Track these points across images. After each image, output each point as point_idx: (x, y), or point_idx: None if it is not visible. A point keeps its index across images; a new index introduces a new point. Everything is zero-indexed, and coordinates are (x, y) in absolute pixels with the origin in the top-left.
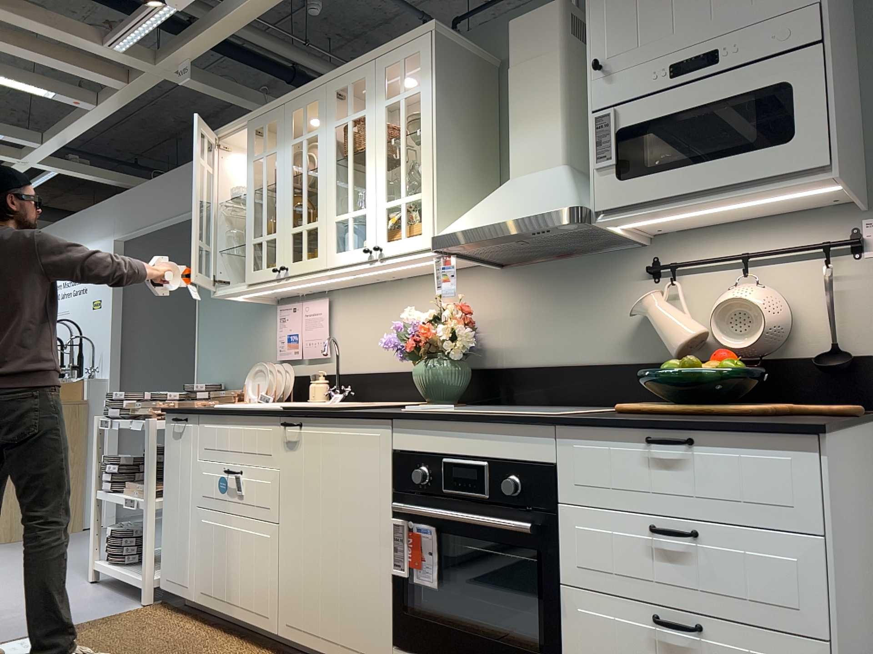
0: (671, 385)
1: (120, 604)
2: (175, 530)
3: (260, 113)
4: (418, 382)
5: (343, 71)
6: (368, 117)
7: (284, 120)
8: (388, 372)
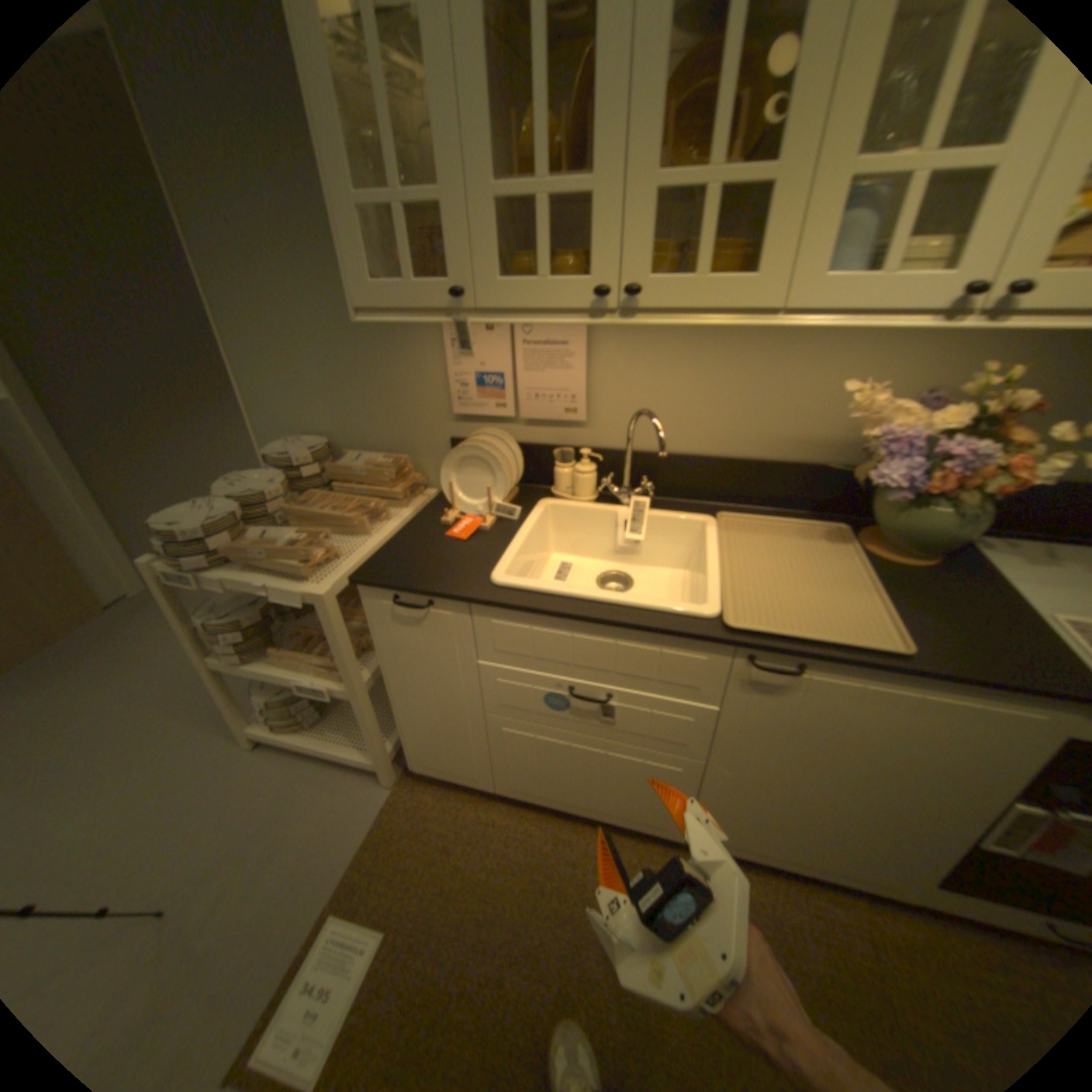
0: None
1: (347, 793)
2: (433, 728)
3: None
4: (911, 529)
5: None
6: None
7: None
8: (723, 457)
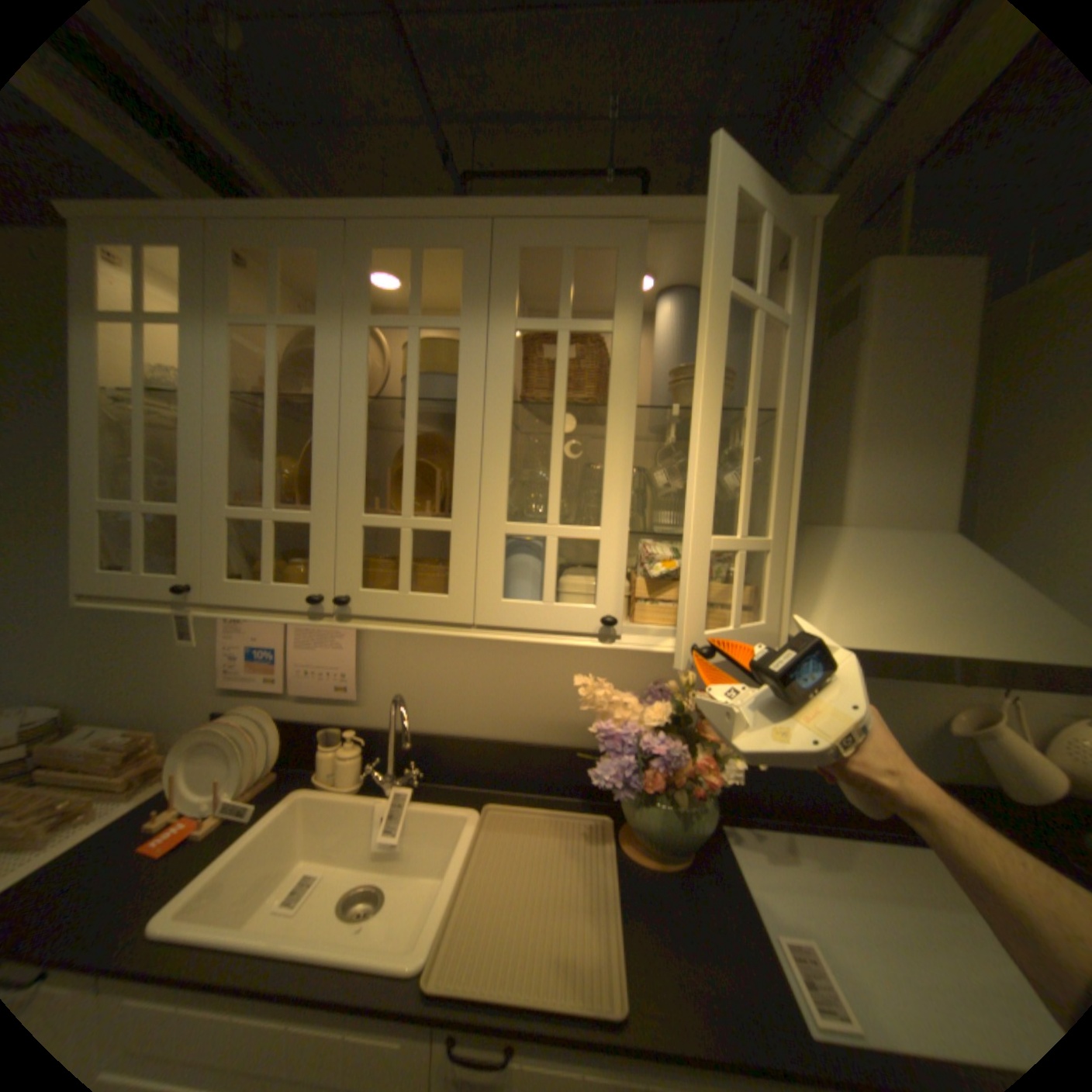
0: None
1: None
2: None
3: (257, 207)
4: (649, 829)
5: (555, 207)
6: (623, 337)
7: (342, 256)
8: (493, 741)
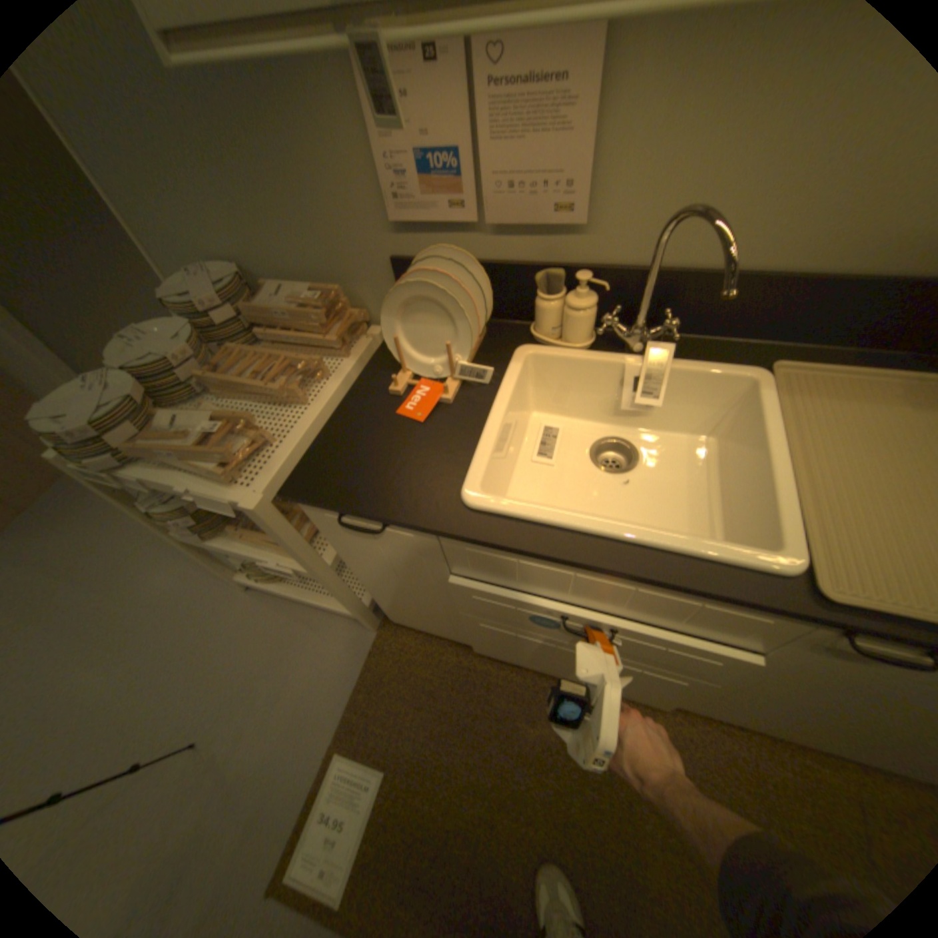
0: None
1: (335, 635)
2: (407, 605)
3: None
4: None
5: None
6: None
7: None
8: (799, 273)
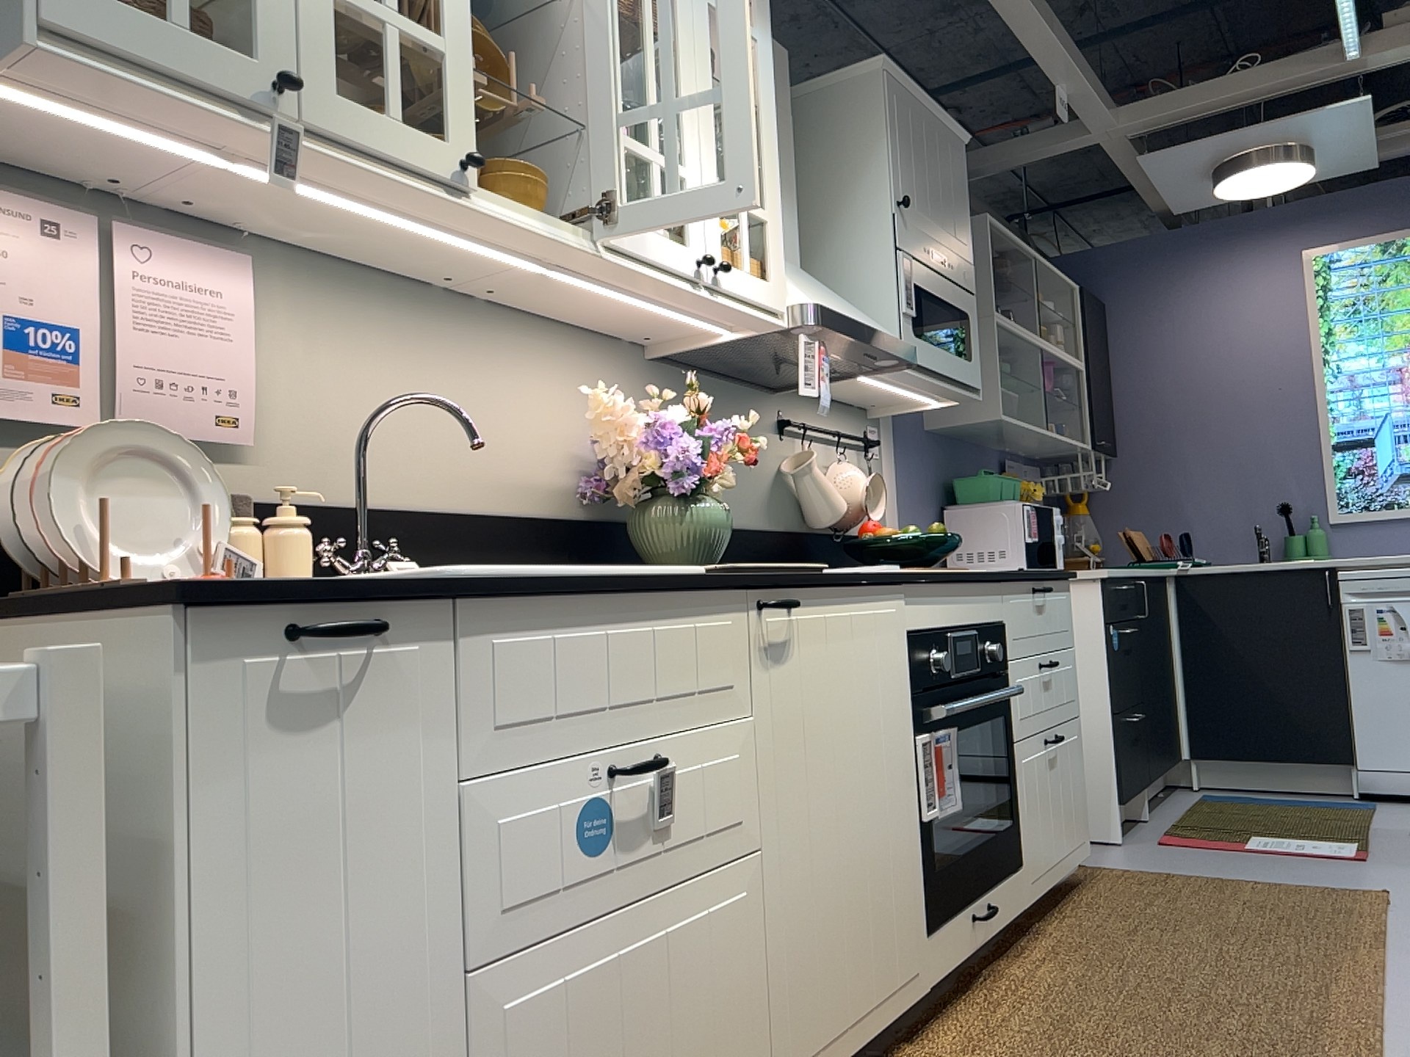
0: (911, 551)
1: None
2: None
3: None
4: (694, 534)
5: None
6: None
7: None
8: (454, 513)
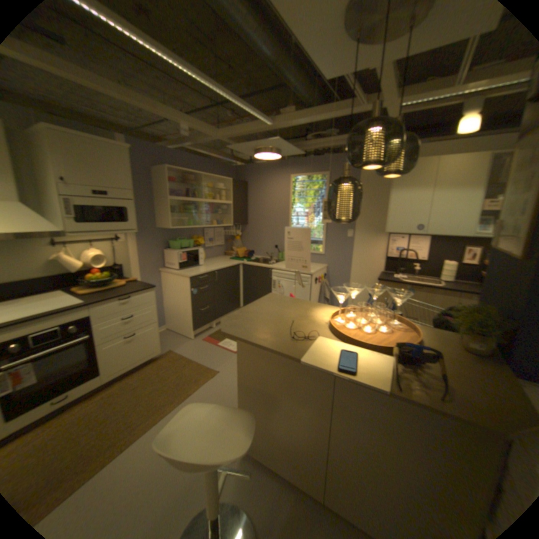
0: (95, 283)
1: None
2: None
3: None
4: None
5: None
6: None
7: None
8: None
